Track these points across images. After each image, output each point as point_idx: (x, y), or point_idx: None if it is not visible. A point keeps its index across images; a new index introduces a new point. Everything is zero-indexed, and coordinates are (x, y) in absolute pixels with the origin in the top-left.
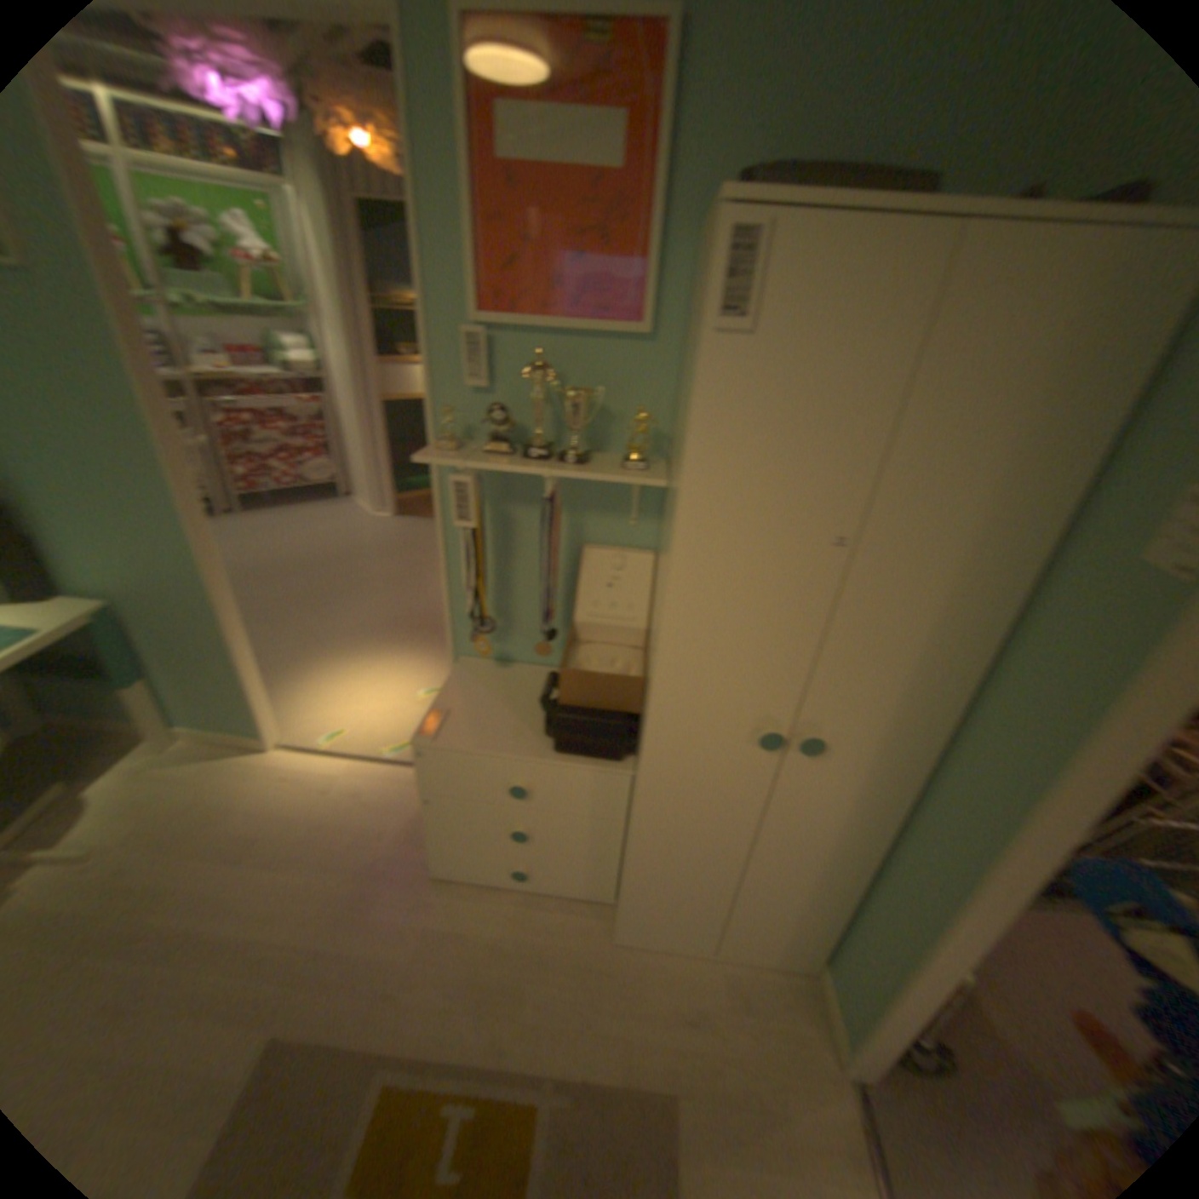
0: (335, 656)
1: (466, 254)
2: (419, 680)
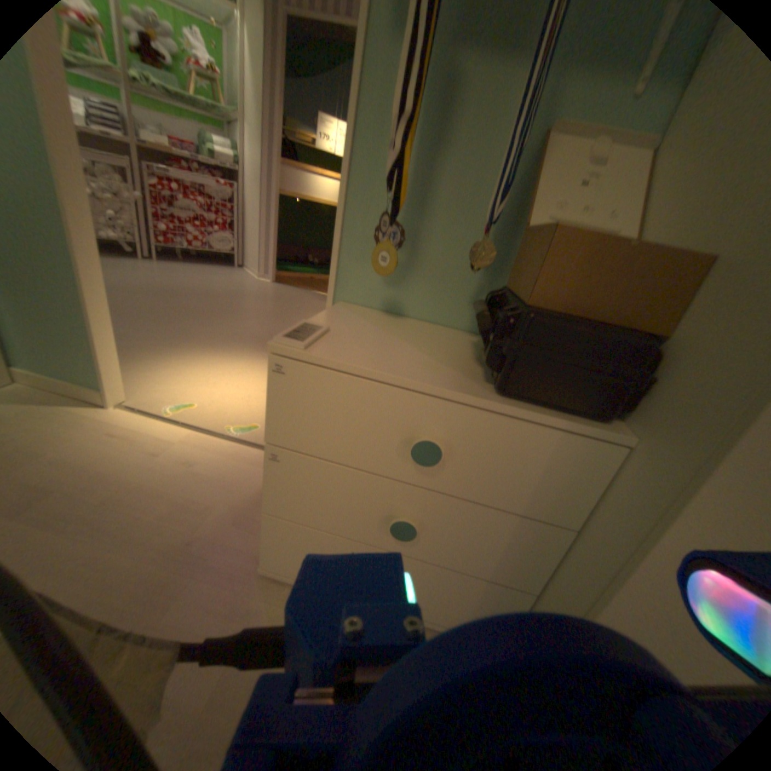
0: (200, 351)
1: None
2: None
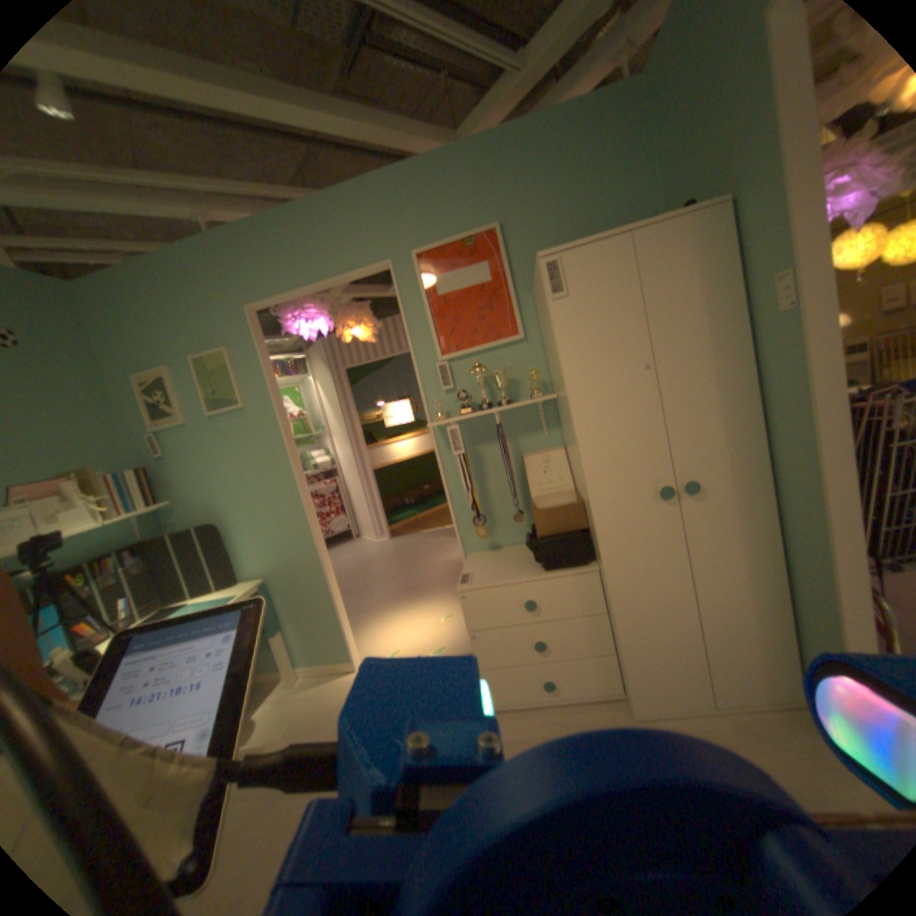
0: (376, 615)
1: (429, 336)
2: (435, 614)
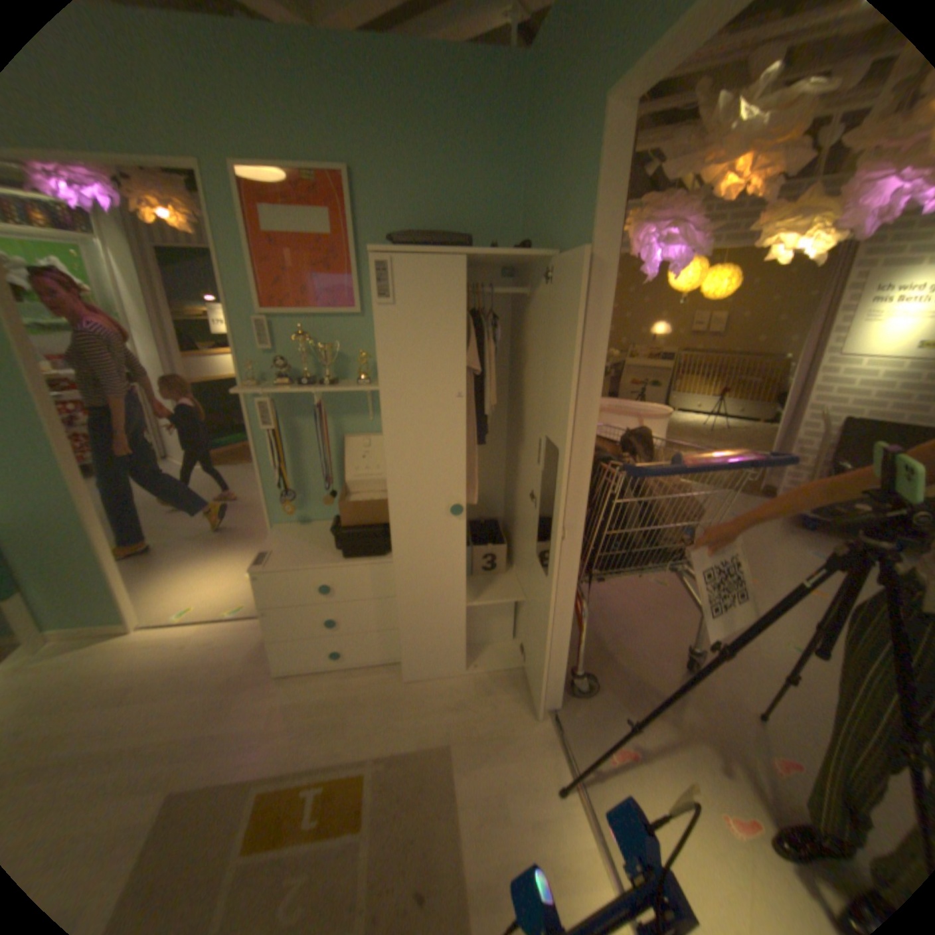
0: (168, 566)
1: (245, 279)
2: (240, 569)
